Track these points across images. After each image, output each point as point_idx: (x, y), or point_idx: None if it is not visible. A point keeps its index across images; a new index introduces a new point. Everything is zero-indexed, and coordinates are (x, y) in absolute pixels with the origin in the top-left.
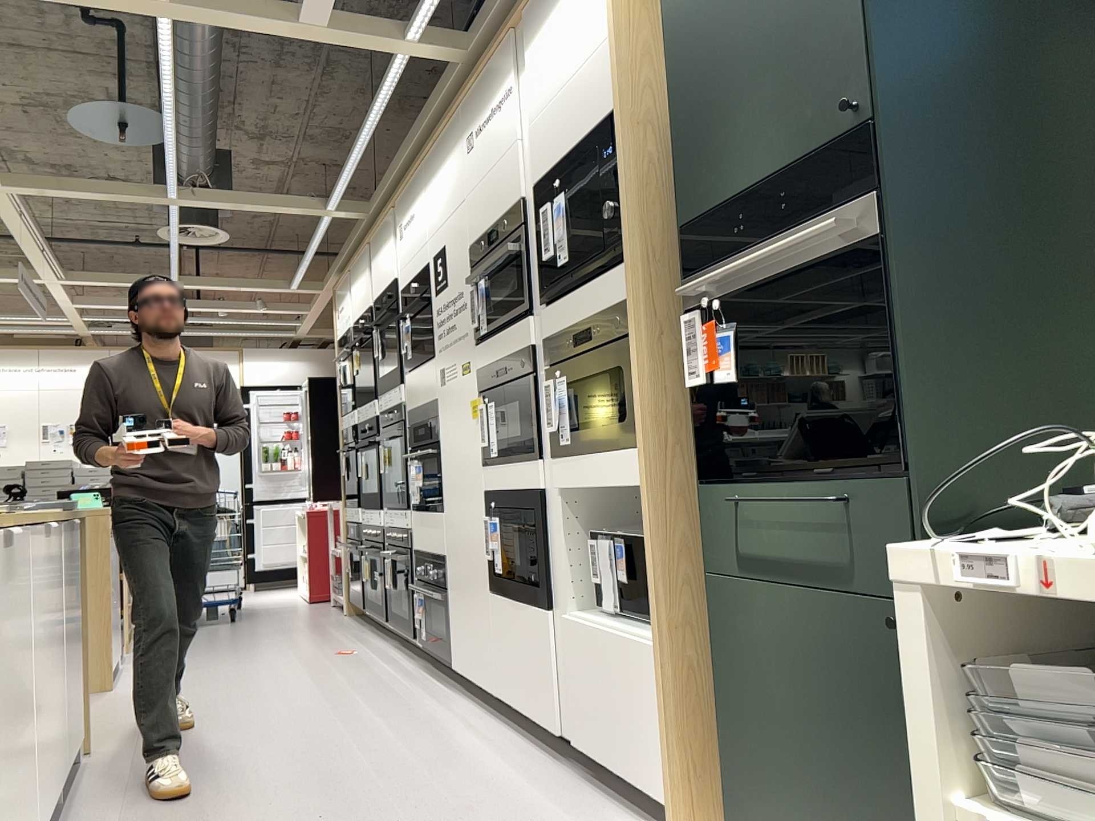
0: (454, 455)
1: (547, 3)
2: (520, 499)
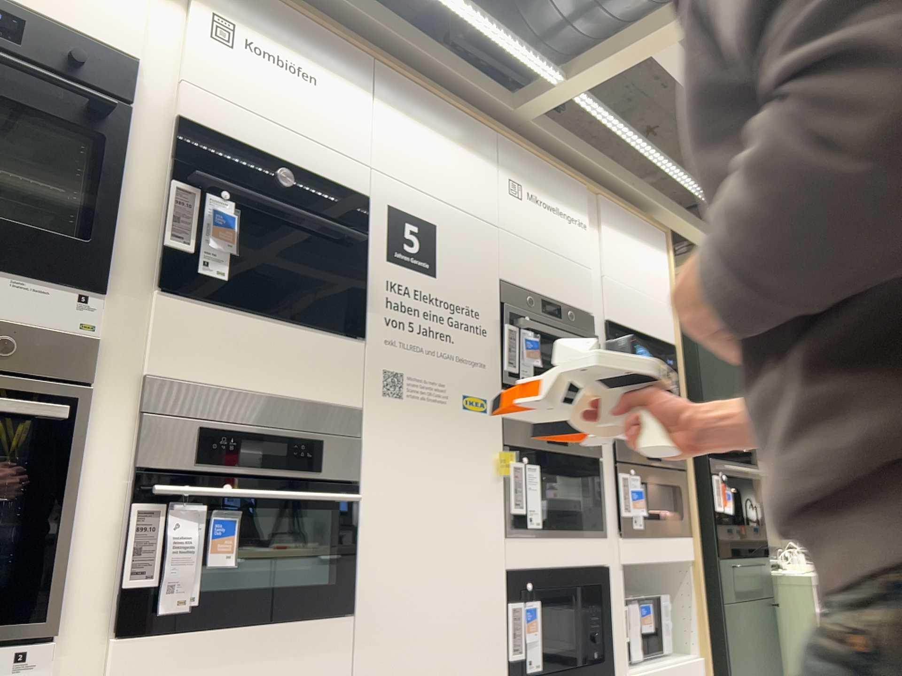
0: (421, 514)
1: (624, 223)
2: (580, 575)
